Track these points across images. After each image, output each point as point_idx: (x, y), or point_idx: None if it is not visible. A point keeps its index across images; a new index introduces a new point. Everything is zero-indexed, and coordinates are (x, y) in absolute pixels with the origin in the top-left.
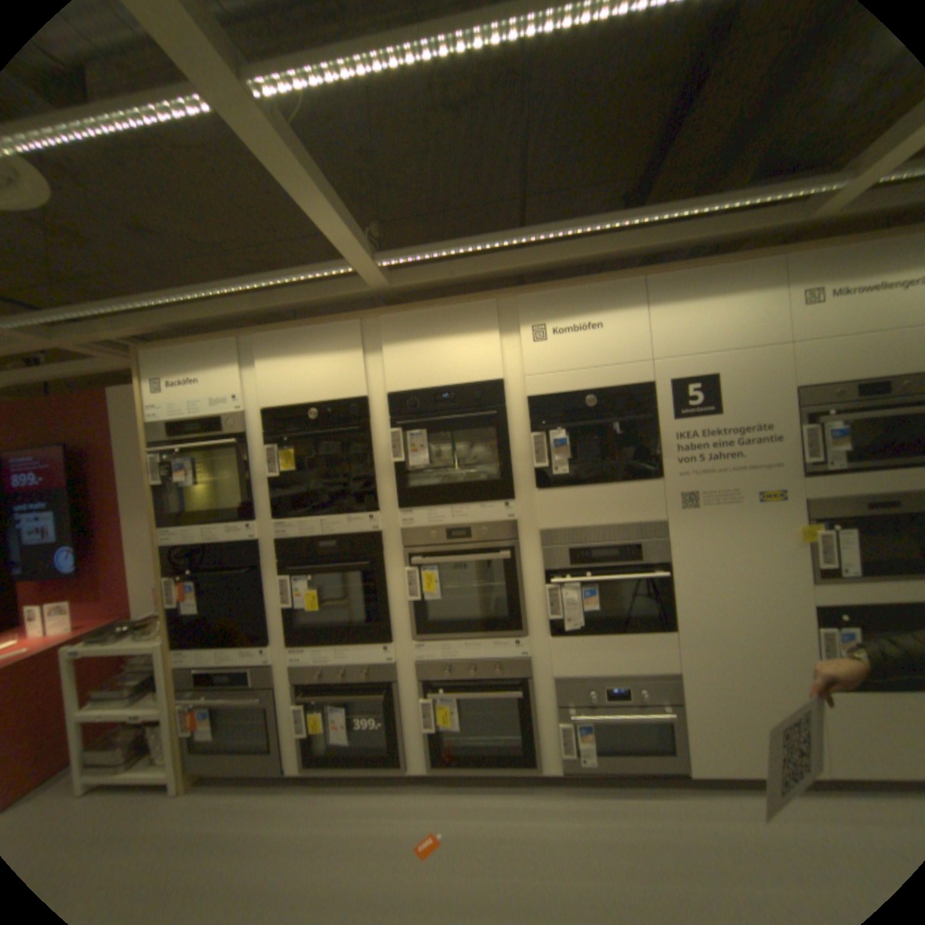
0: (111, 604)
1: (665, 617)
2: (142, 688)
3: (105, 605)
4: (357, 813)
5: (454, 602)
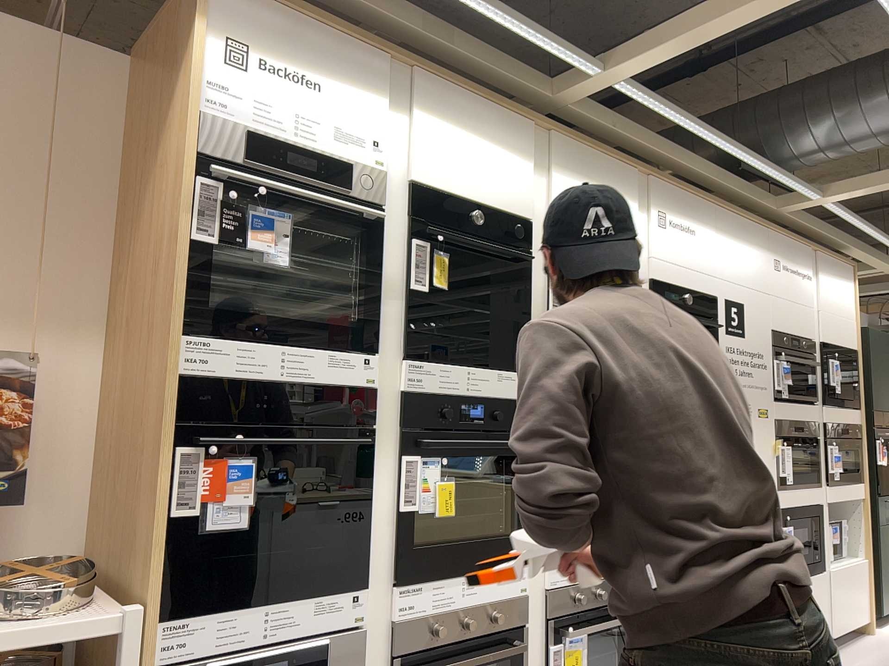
0: None
1: None
2: None
3: None
4: None
5: None
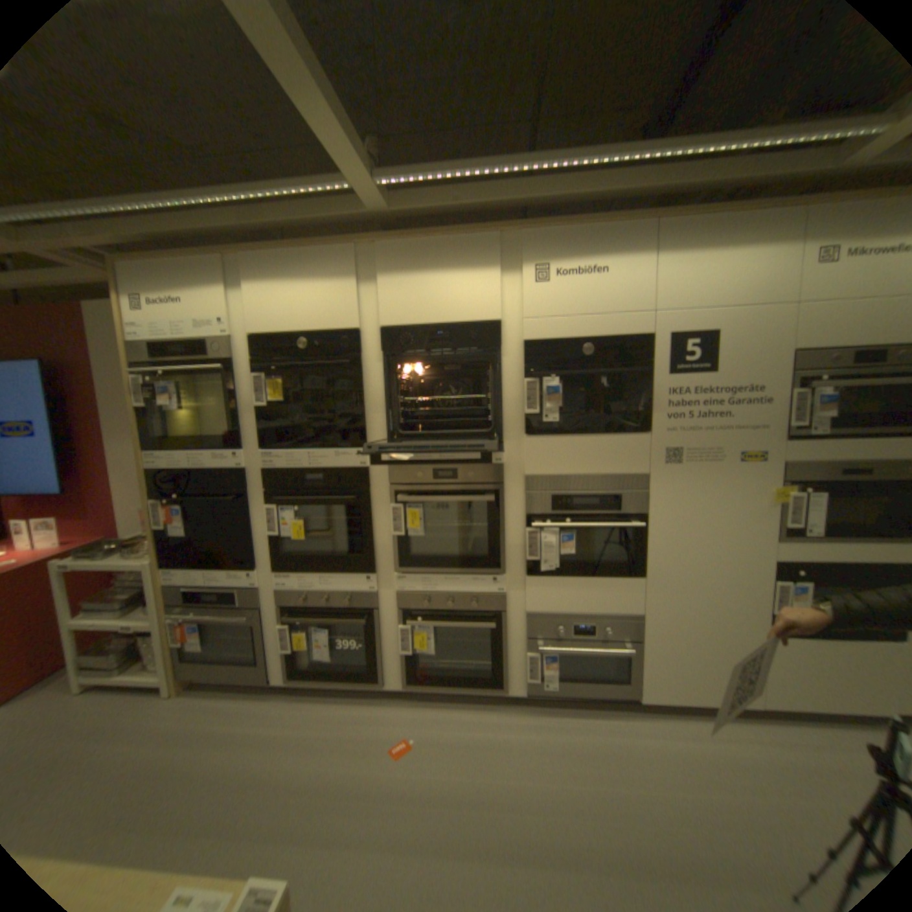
0: (97, 523)
1: (636, 564)
2: (132, 602)
3: (91, 523)
4: (337, 720)
5: (437, 539)
